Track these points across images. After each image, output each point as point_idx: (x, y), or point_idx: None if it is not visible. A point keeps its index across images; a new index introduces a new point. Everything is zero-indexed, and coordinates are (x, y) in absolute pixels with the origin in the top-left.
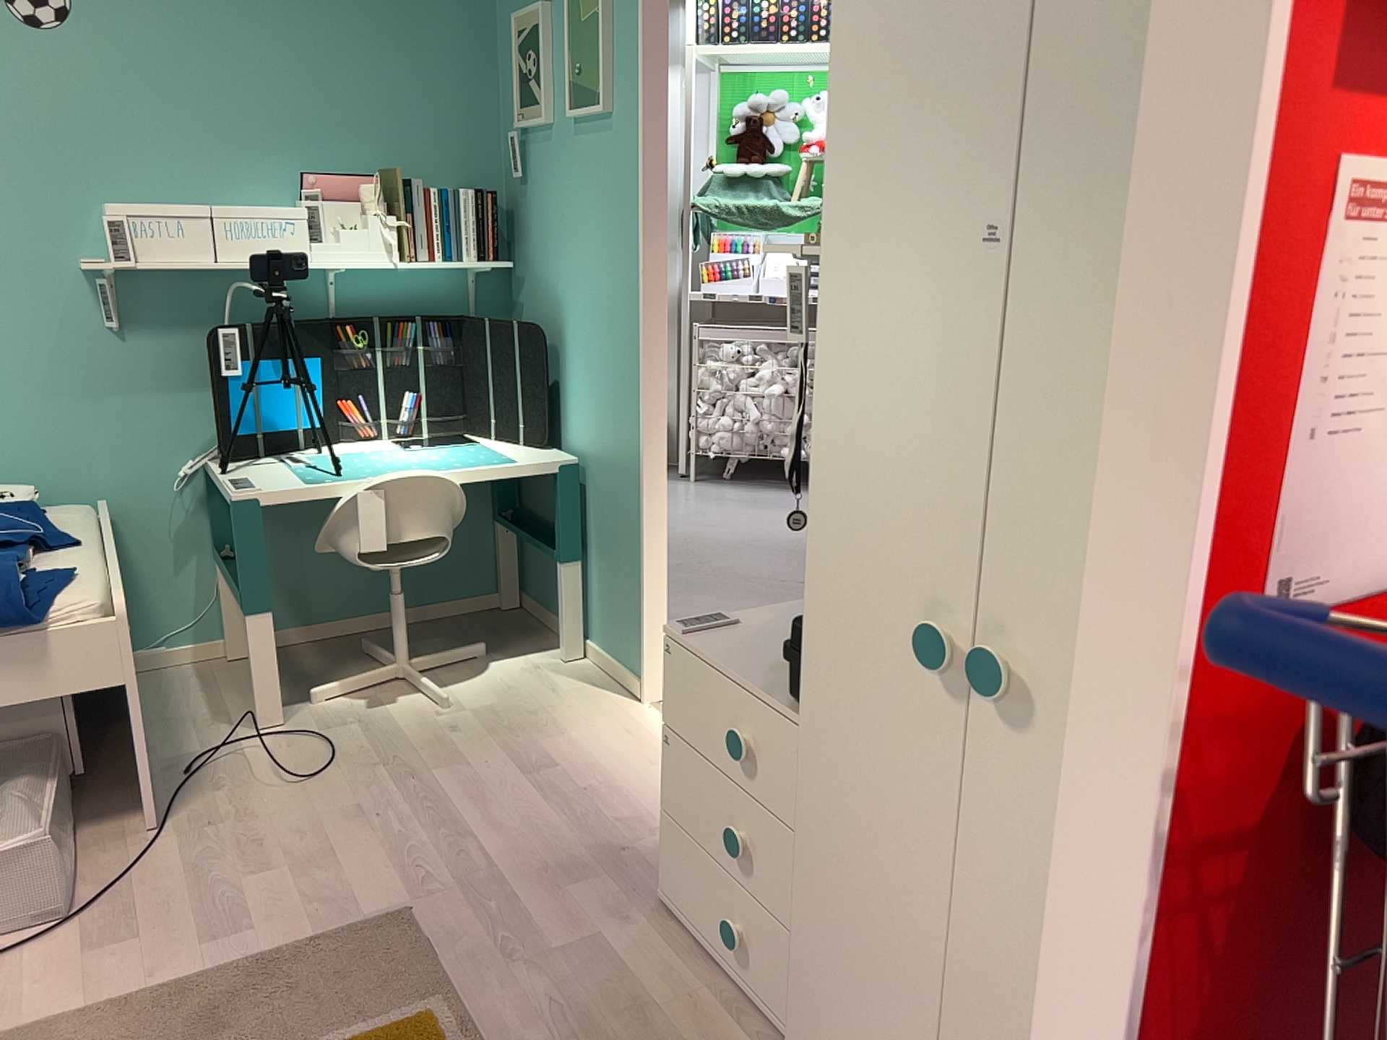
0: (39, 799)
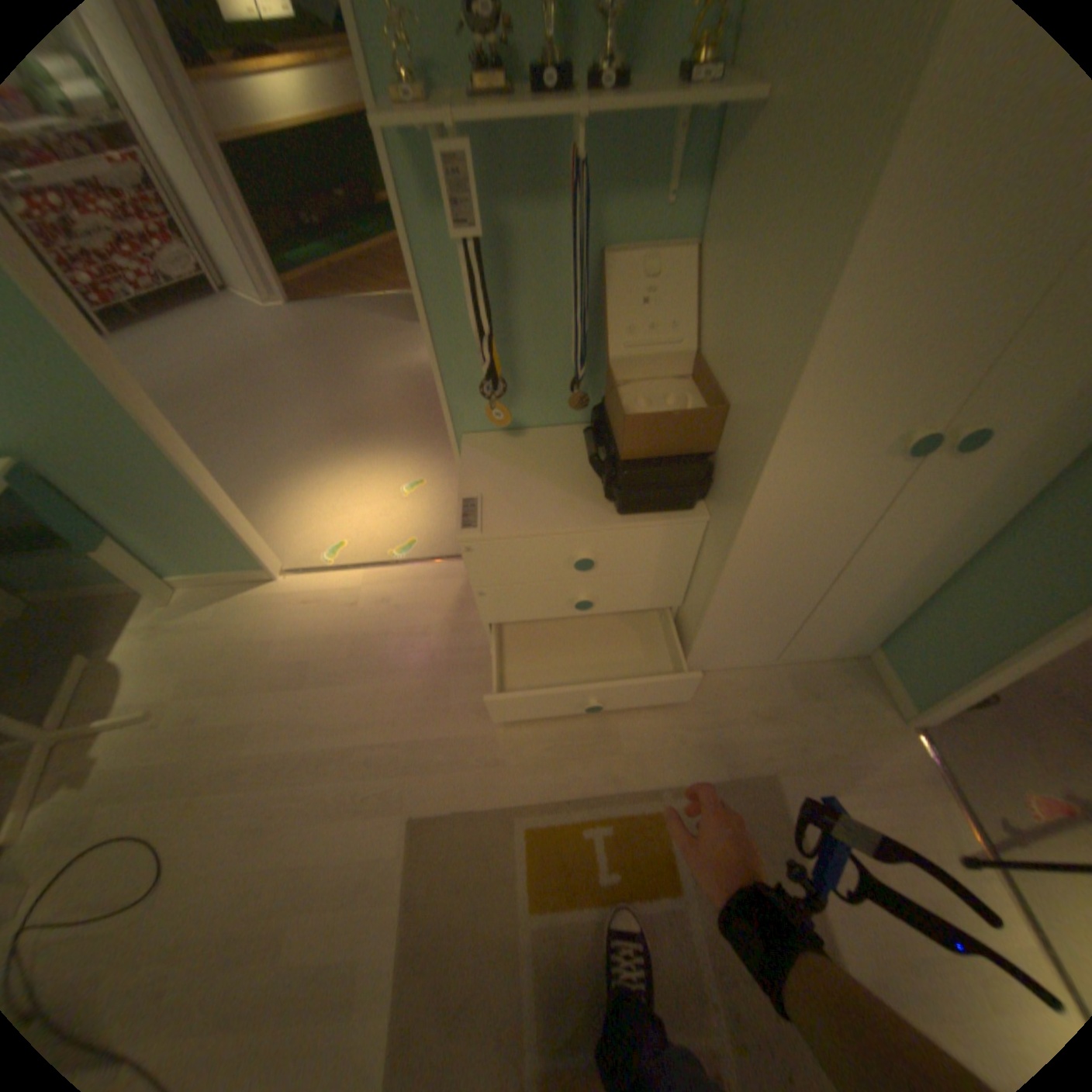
0: None
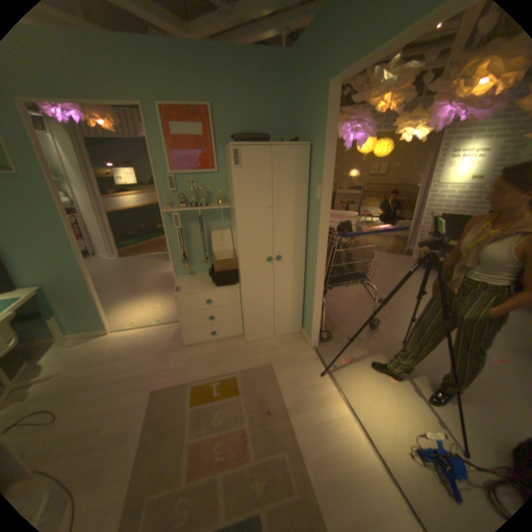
0: None
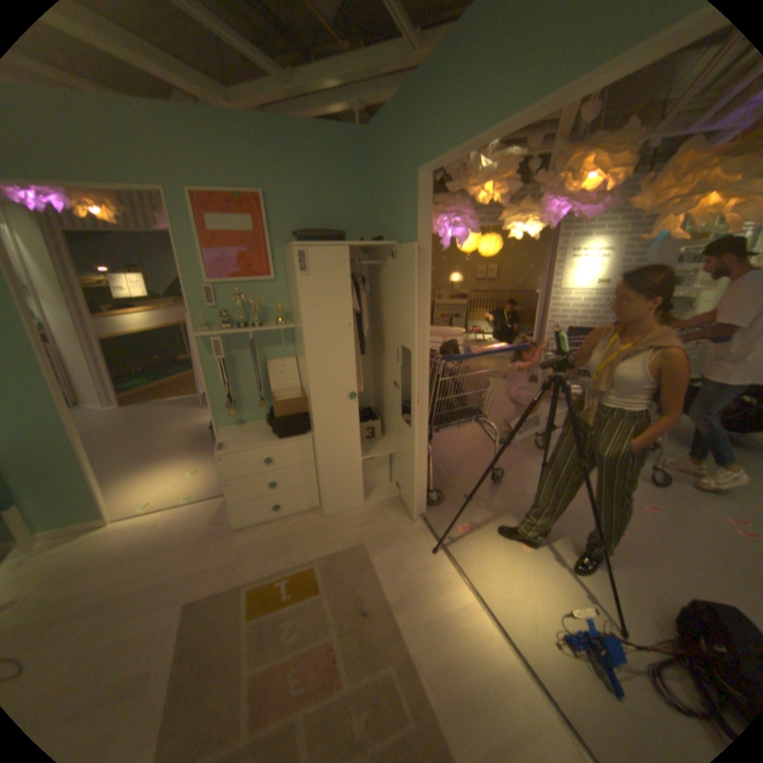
0: None
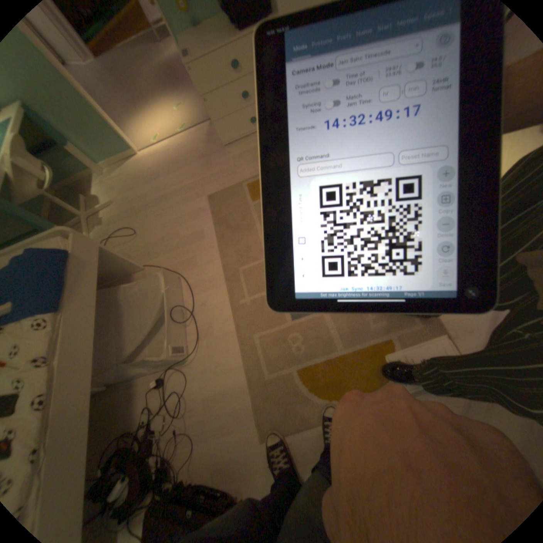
0: (133, 283)
